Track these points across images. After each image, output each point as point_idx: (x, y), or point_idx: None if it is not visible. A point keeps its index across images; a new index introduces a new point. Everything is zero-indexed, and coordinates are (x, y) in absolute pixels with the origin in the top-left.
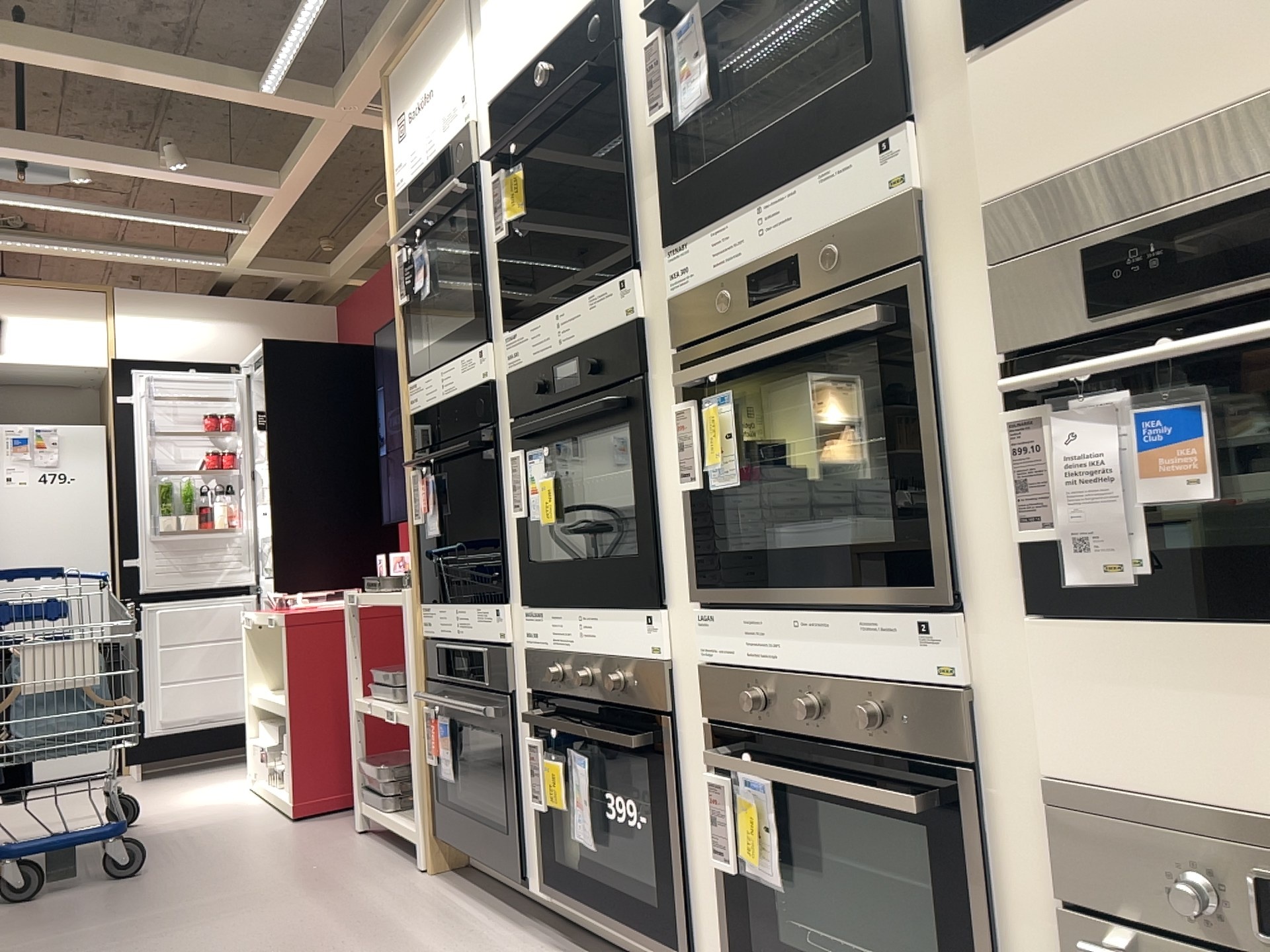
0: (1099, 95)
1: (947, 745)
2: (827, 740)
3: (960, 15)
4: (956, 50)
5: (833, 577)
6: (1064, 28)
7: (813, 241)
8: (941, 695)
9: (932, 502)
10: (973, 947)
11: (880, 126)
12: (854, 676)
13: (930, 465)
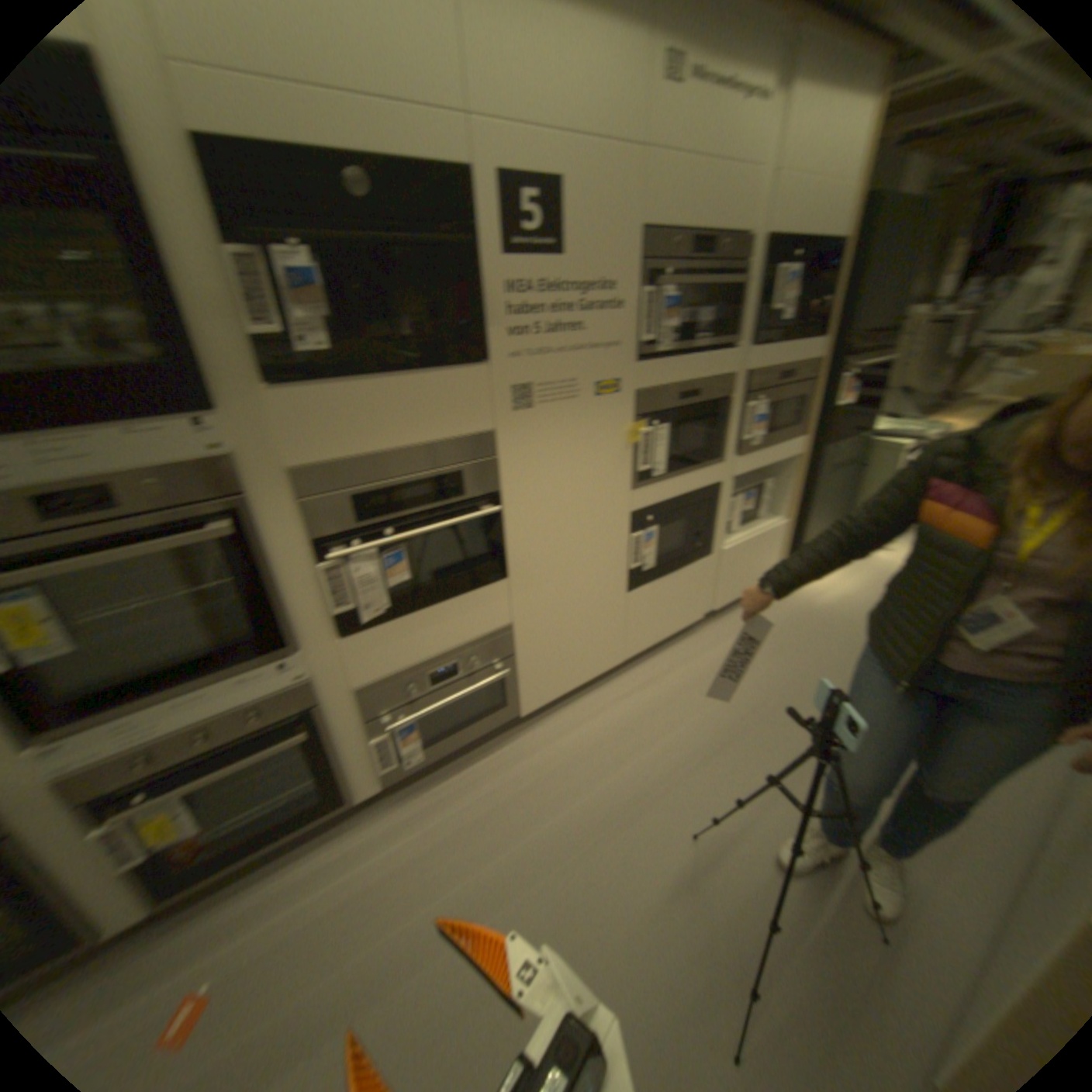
0: (346, 433)
1: (297, 711)
2: (206, 754)
3: (242, 357)
4: (244, 379)
5: (194, 677)
6: (324, 395)
7: (113, 479)
8: (291, 694)
9: (269, 617)
10: (324, 769)
11: (179, 409)
12: (223, 715)
13: (265, 600)
